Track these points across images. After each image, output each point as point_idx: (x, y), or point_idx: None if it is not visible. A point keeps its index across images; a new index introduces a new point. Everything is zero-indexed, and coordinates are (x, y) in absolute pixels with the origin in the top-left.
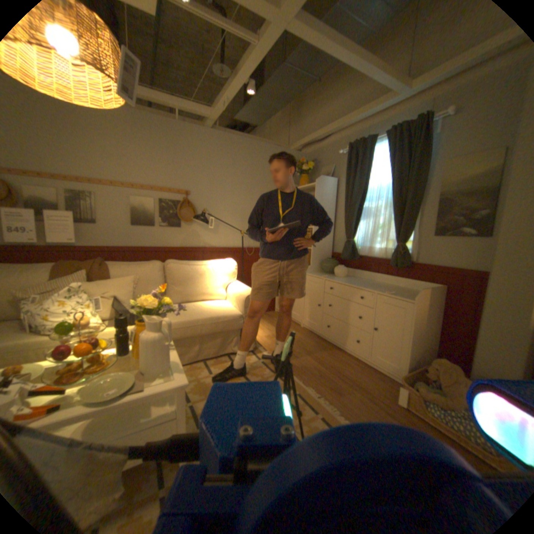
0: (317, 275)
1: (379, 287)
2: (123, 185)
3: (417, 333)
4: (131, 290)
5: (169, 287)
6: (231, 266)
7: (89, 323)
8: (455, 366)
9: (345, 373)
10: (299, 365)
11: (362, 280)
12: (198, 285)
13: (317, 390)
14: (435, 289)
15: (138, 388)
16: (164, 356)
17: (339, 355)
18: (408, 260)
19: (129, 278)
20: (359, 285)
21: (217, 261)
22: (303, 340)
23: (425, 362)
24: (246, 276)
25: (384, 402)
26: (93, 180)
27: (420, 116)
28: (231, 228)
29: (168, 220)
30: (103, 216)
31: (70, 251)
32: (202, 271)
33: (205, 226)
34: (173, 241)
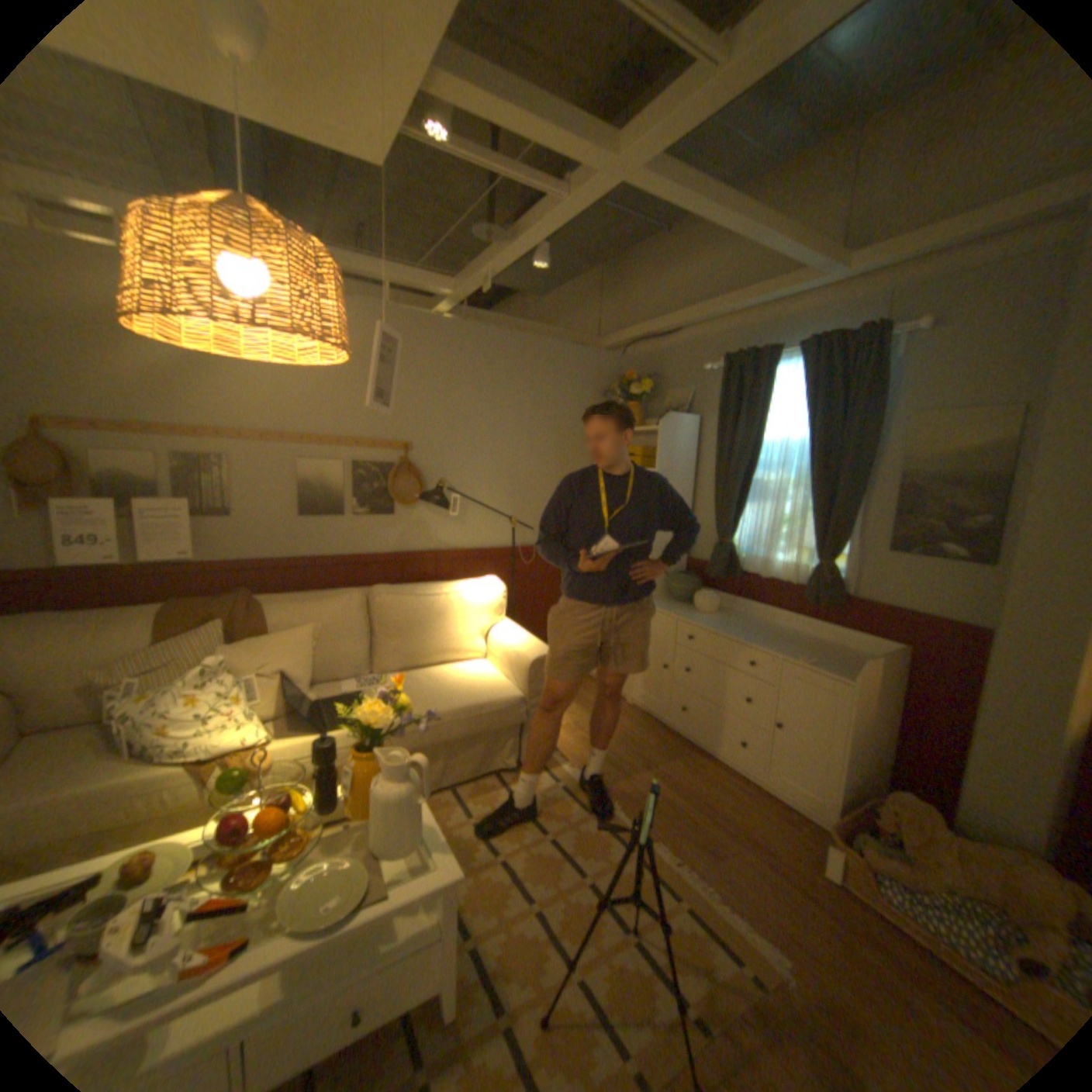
0: (662, 608)
1: (783, 643)
2: (284, 440)
3: (857, 741)
4: (310, 655)
5: (380, 643)
6: (496, 594)
7: (245, 737)
8: (928, 807)
9: (723, 808)
10: (634, 794)
11: (748, 622)
12: (435, 636)
13: (674, 850)
14: (890, 657)
15: (378, 894)
16: (416, 826)
17: (706, 768)
18: (839, 592)
19: (304, 632)
20: (746, 637)
21: (468, 585)
22: (635, 734)
23: (870, 789)
24: (519, 603)
25: (799, 872)
26: (226, 435)
27: (864, 321)
28: (490, 511)
29: (371, 503)
30: (245, 503)
31: (182, 575)
32: (441, 608)
33: (441, 511)
34: (379, 543)
